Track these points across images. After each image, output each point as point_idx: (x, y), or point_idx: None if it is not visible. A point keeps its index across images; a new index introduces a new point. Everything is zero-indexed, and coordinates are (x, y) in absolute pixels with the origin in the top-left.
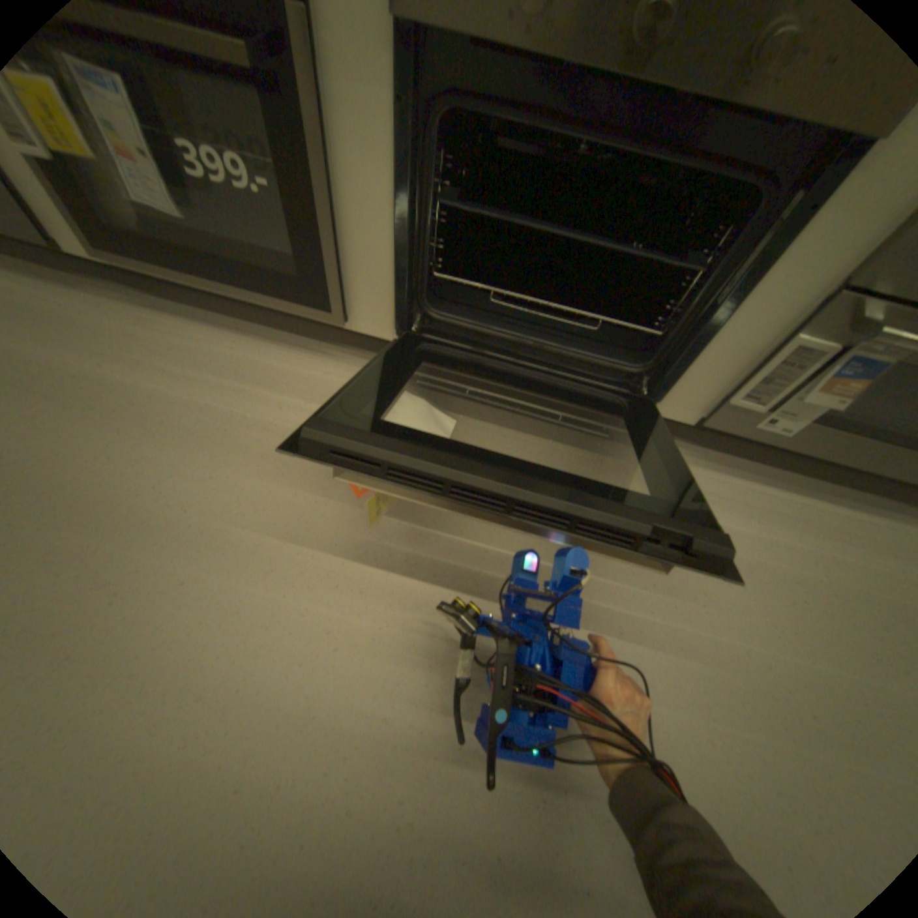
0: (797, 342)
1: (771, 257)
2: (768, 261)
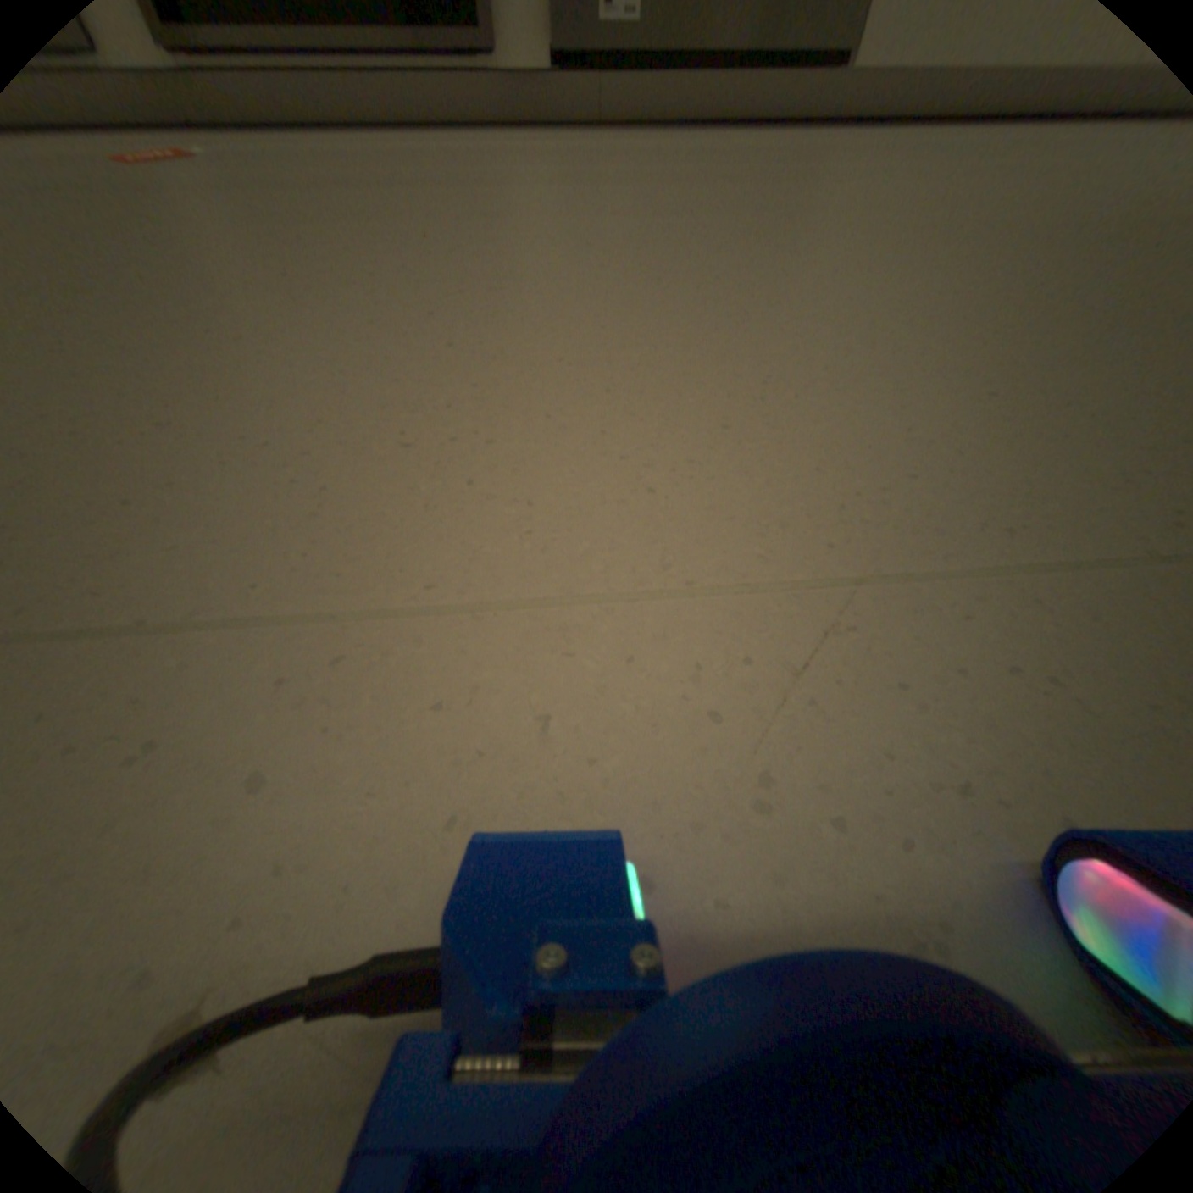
0: None
1: None
2: None
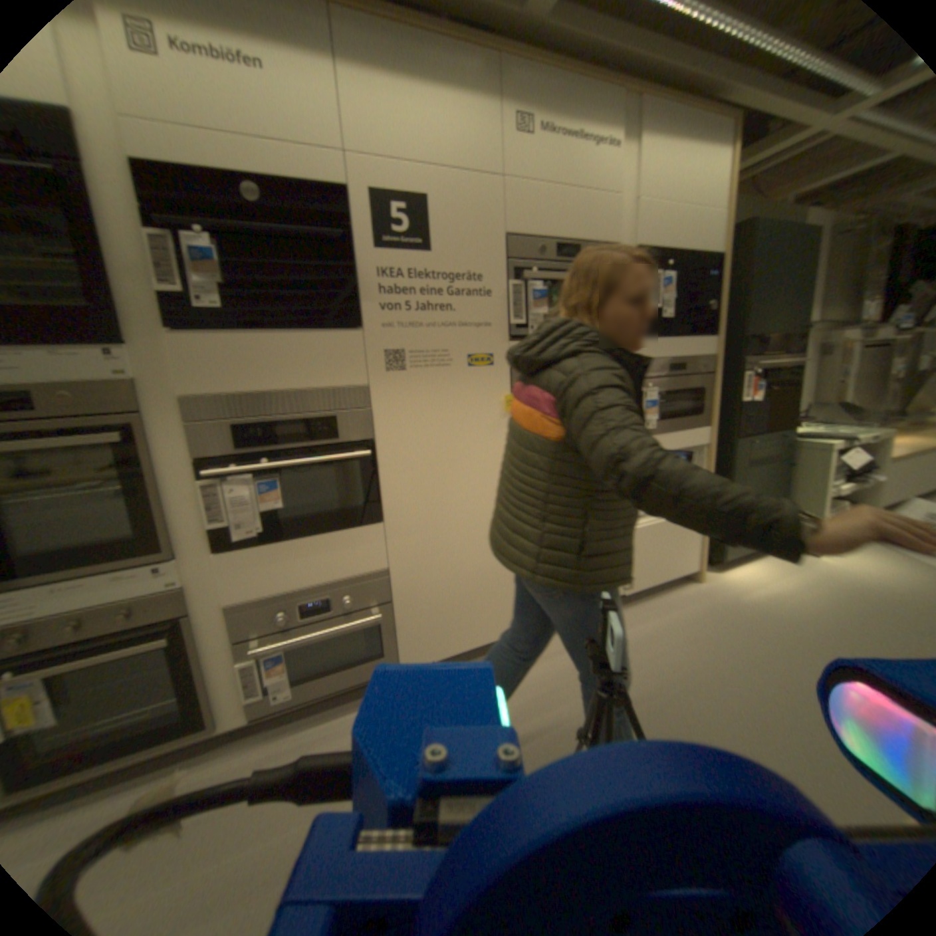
0: (233, 670)
1: (187, 653)
2: (184, 657)
